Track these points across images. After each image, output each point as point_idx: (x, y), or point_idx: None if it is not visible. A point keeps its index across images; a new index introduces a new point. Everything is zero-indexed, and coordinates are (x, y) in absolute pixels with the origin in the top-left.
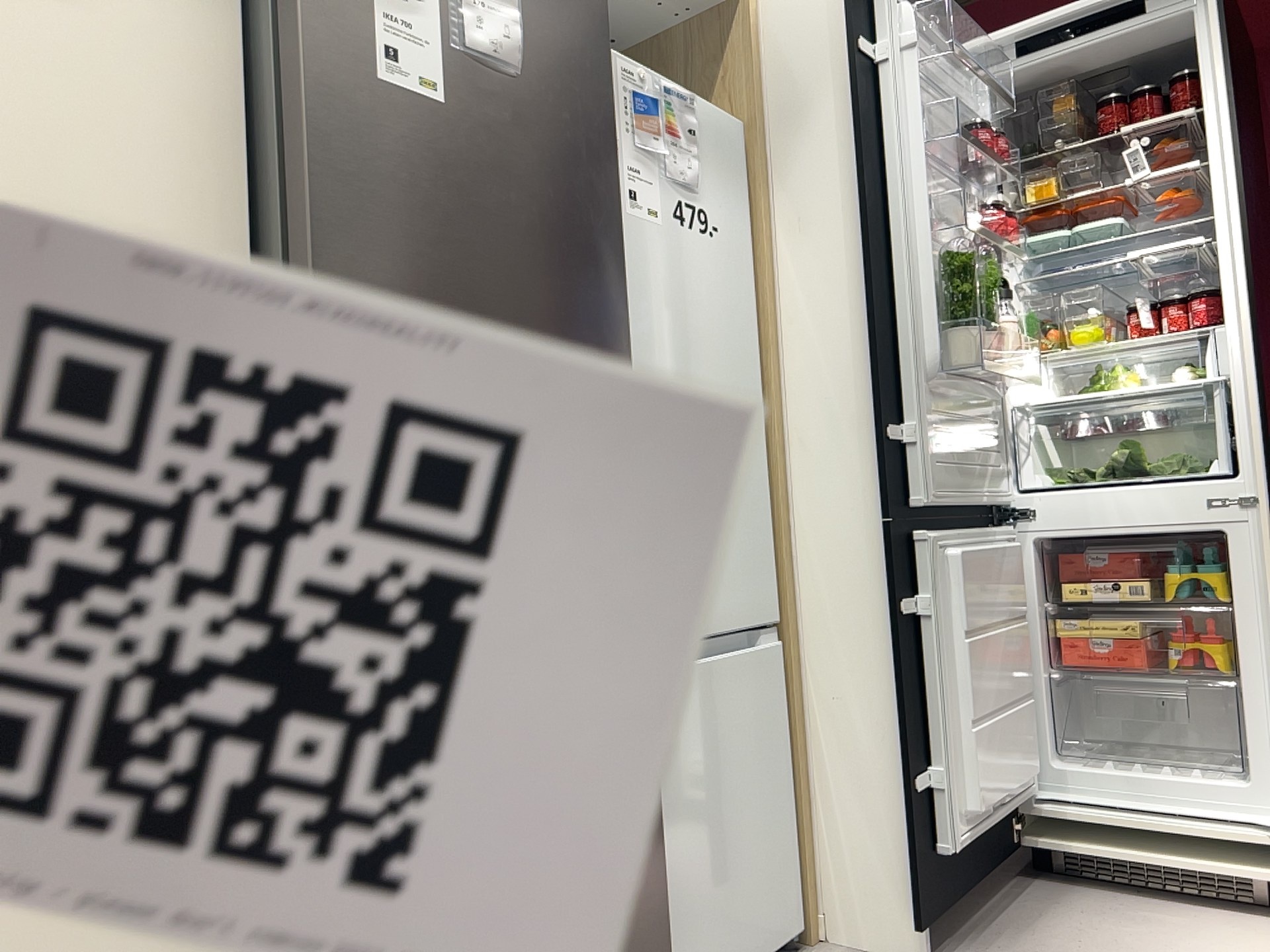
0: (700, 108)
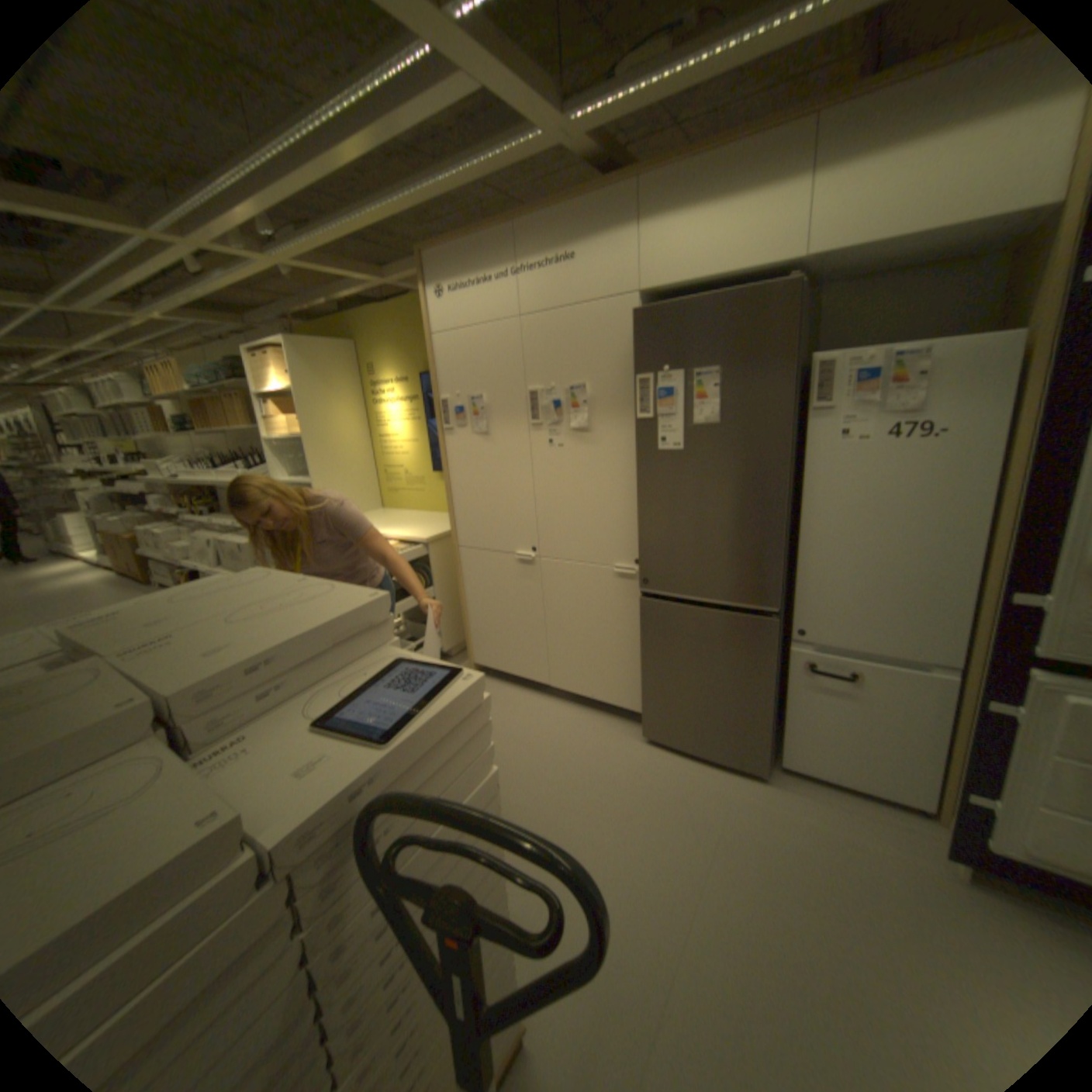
0: (943, 348)
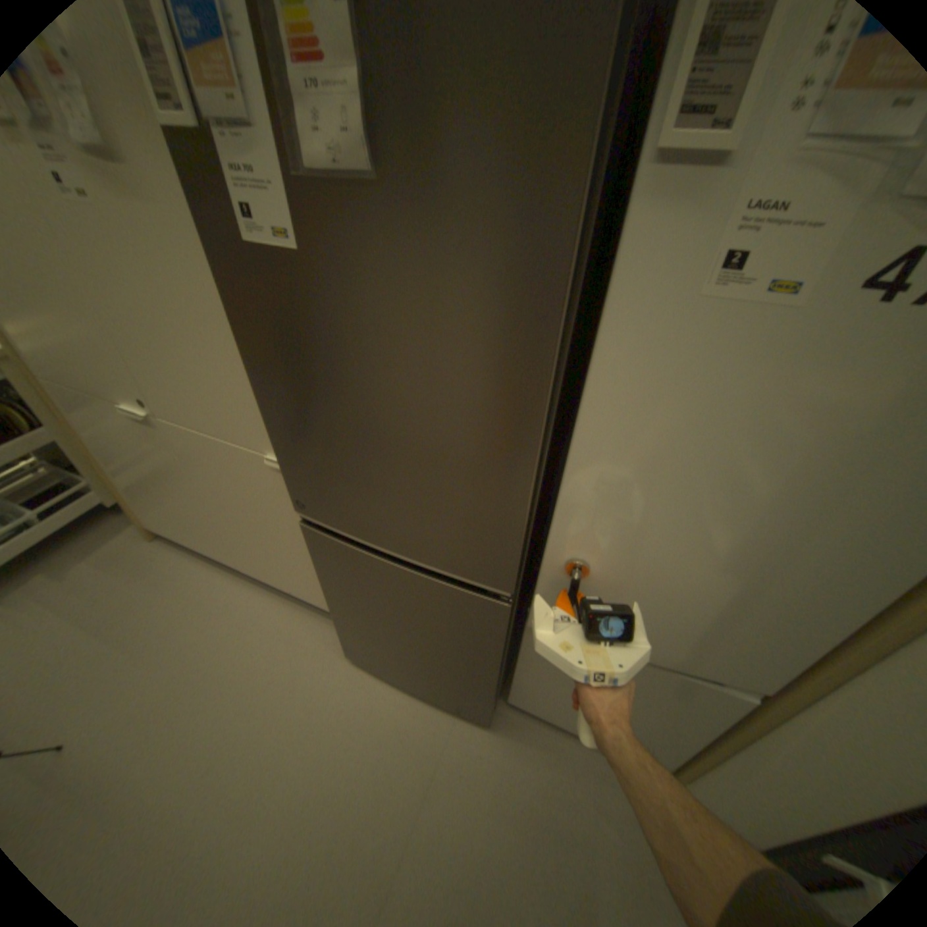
0: None
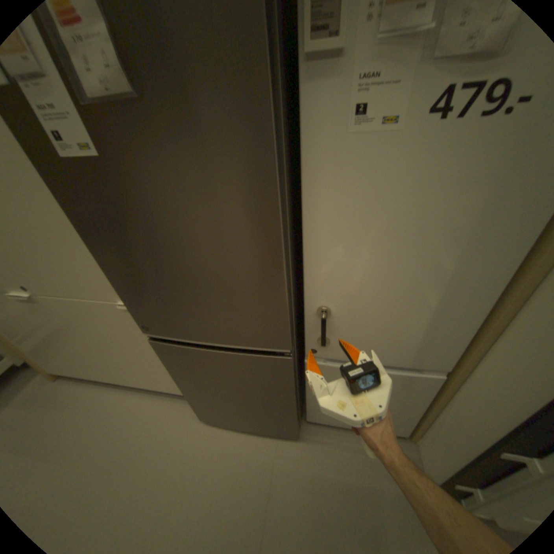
0: None
